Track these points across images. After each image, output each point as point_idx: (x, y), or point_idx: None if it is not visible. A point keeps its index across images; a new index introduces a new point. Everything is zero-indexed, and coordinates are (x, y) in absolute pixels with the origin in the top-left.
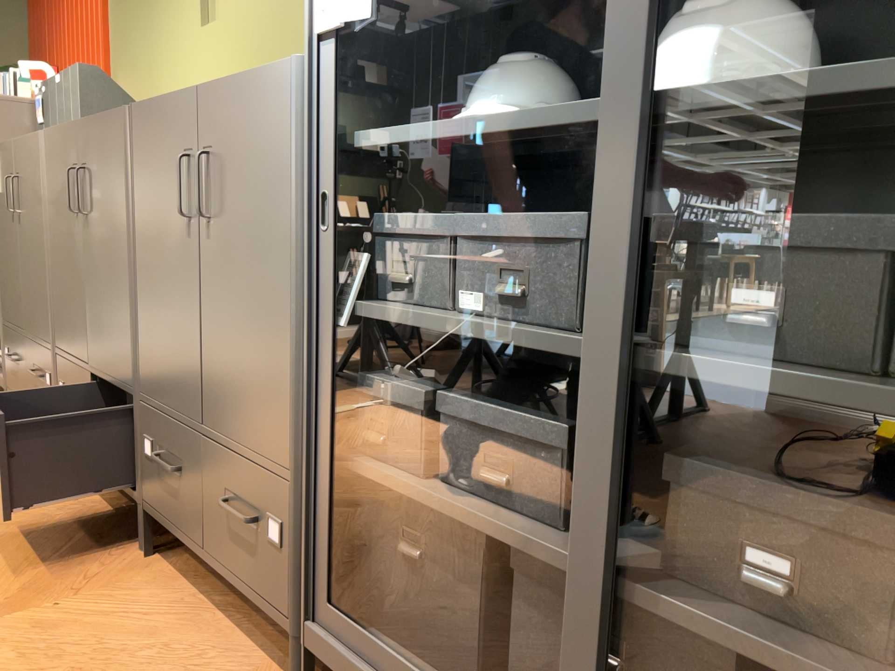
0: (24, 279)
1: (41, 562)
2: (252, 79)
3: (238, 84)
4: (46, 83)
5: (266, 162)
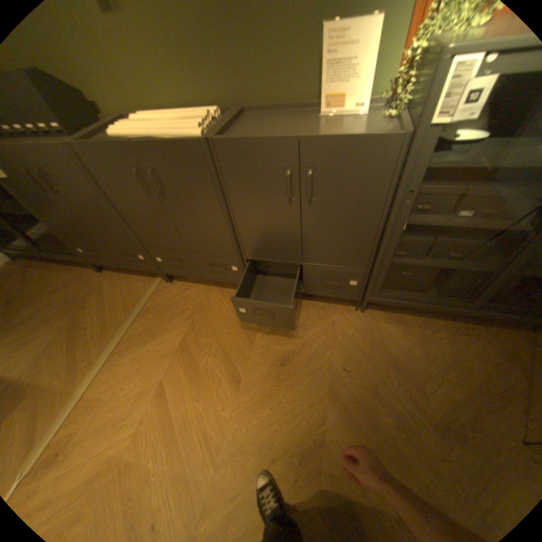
0: (84, 221)
1: (229, 316)
2: (362, 140)
3: (346, 141)
4: None
5: (369, 179)
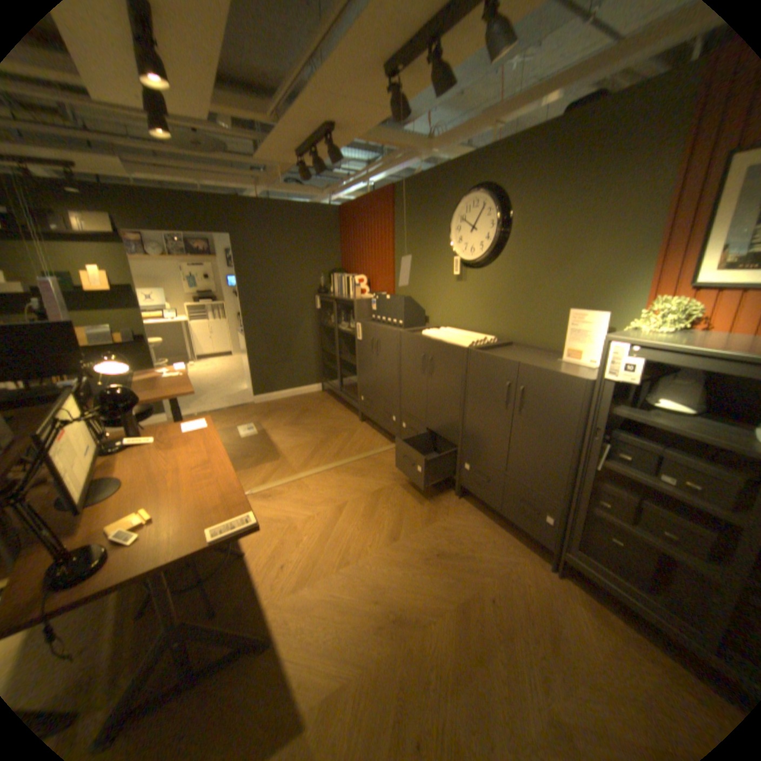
0: (378, 378)
1: (425, 498)
2: (559, 376)
3: (549, 374)
4: (378, 295)
5: (564, 406)
